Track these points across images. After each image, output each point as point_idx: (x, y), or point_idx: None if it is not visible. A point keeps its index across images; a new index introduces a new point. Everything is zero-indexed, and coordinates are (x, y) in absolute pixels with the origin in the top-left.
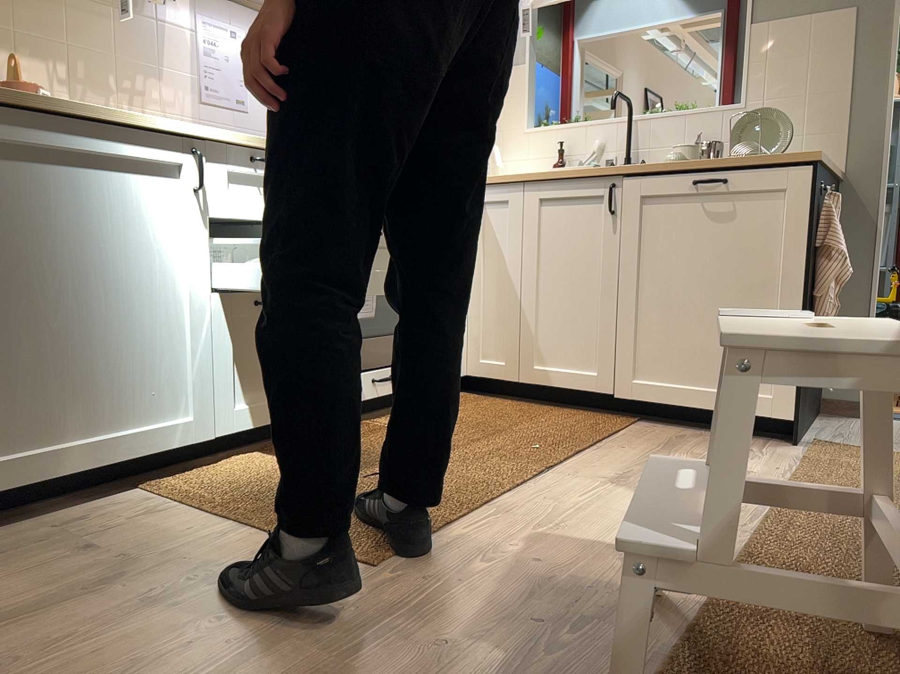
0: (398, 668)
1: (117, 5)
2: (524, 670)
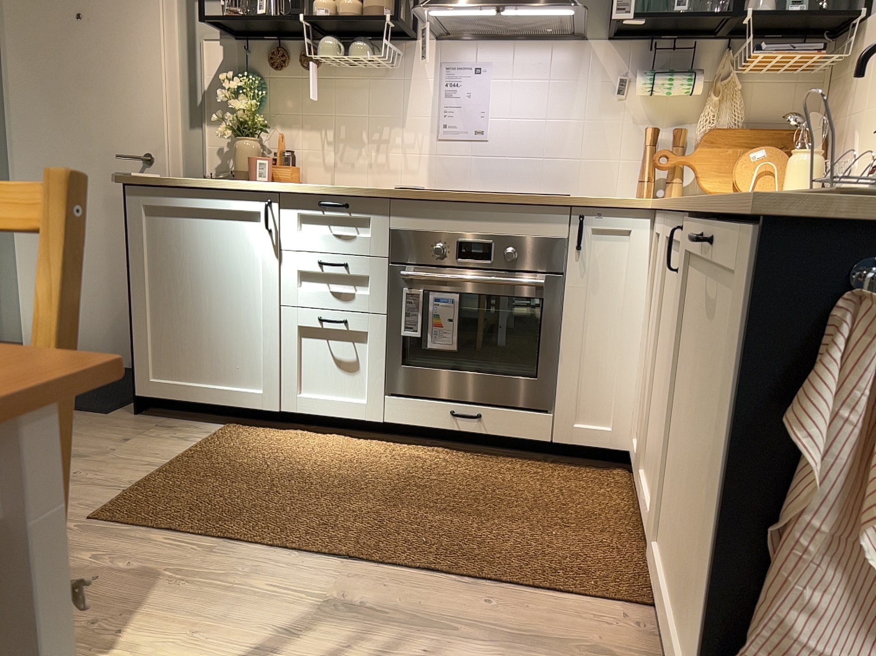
0: None
1: (370, 77)
2: None
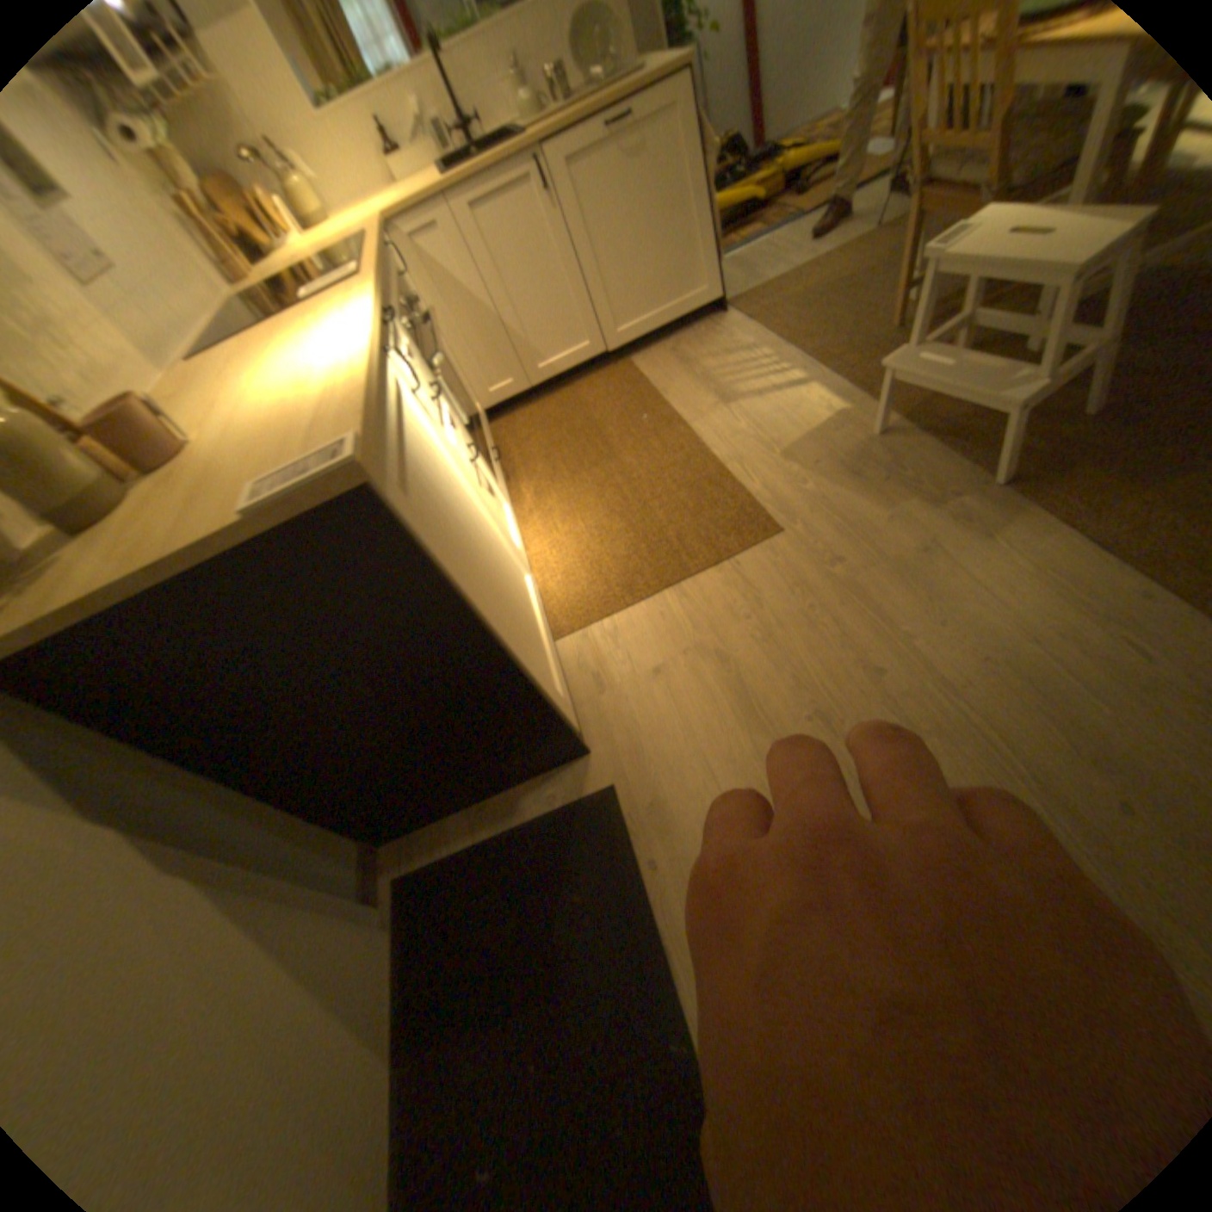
0: (902, 537)
1: None
2: (927, 493)
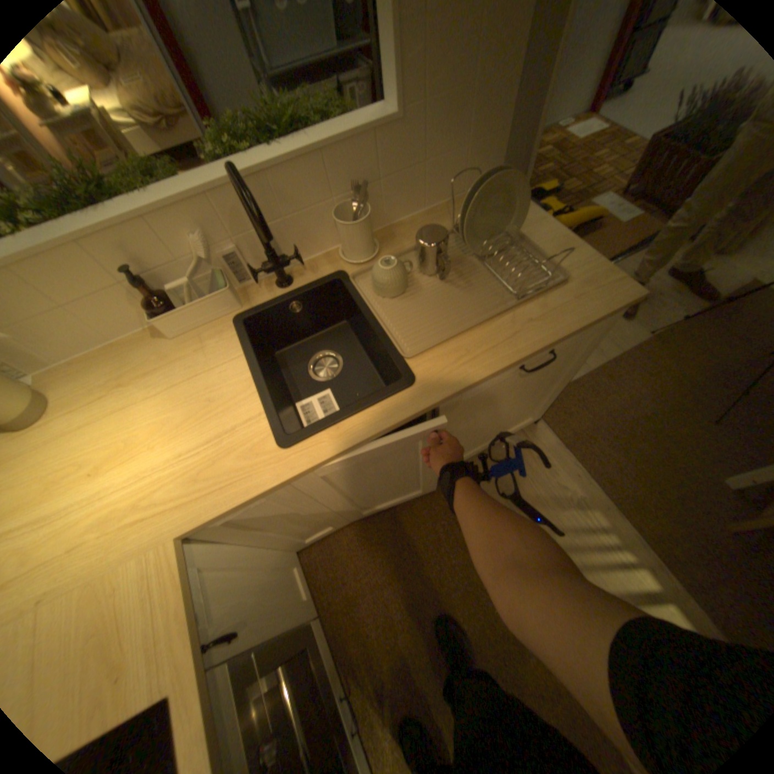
0: None
1: None
2: None
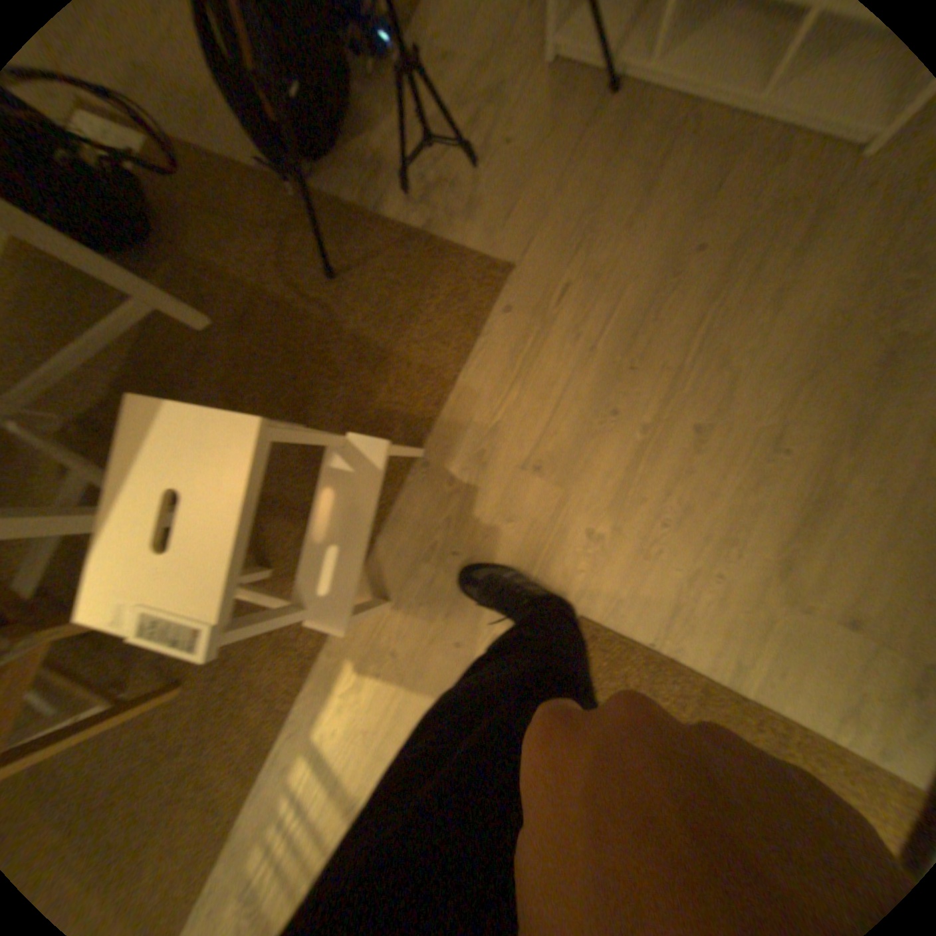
0: (533, 492)
1: None
2: (463, 501)
